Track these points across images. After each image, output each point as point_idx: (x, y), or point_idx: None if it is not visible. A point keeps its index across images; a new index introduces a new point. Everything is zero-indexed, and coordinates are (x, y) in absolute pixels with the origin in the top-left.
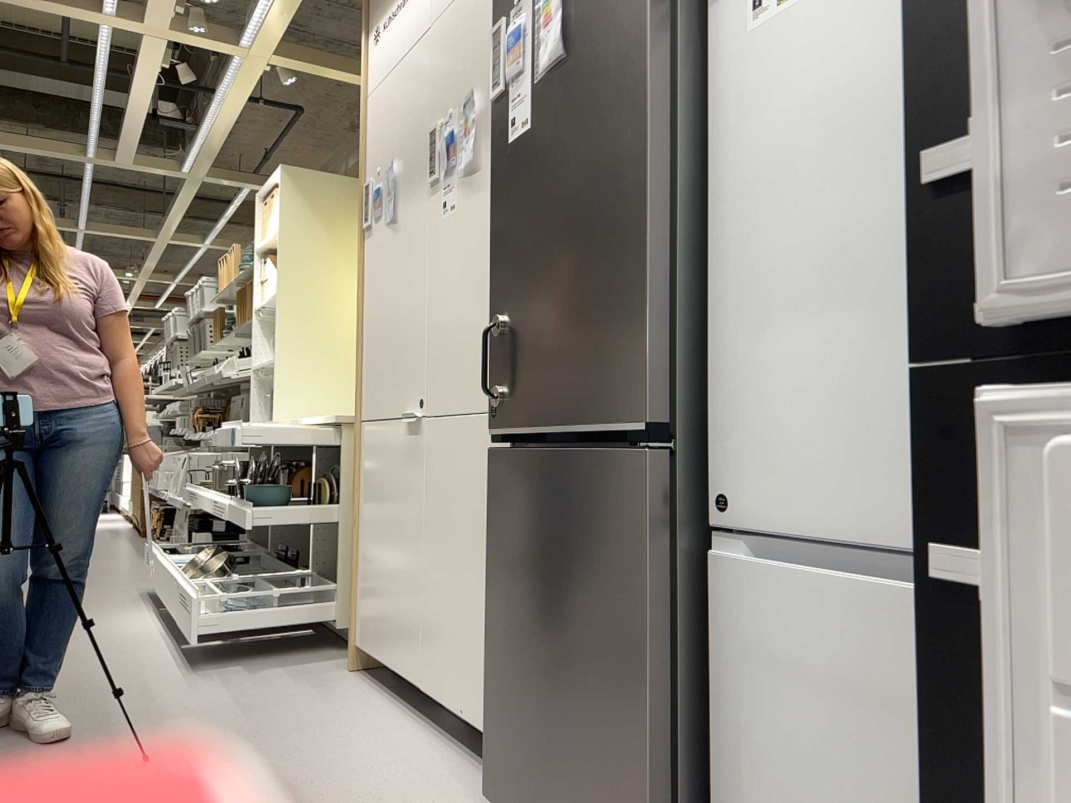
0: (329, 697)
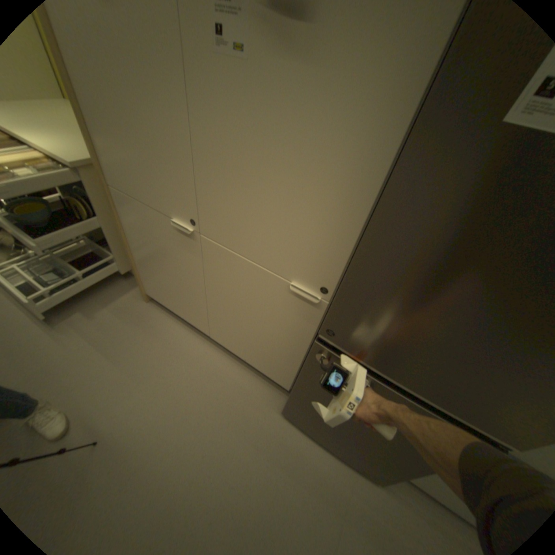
0: (152, 332)
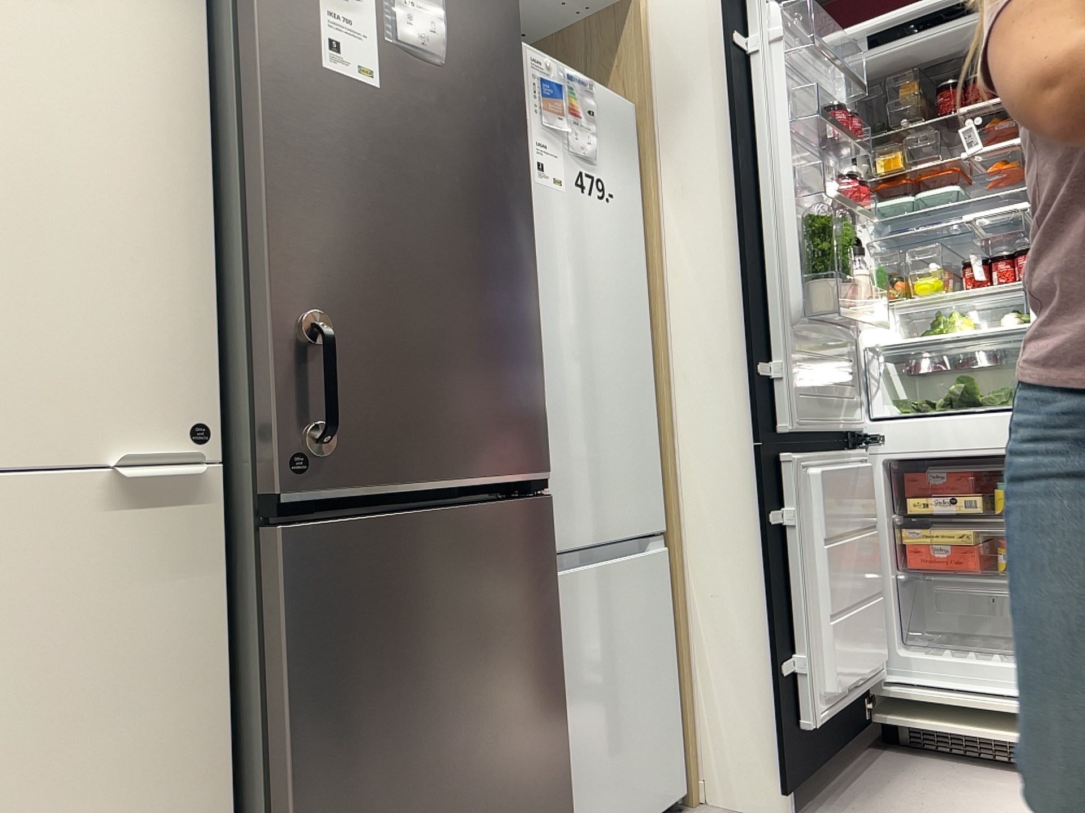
0: None
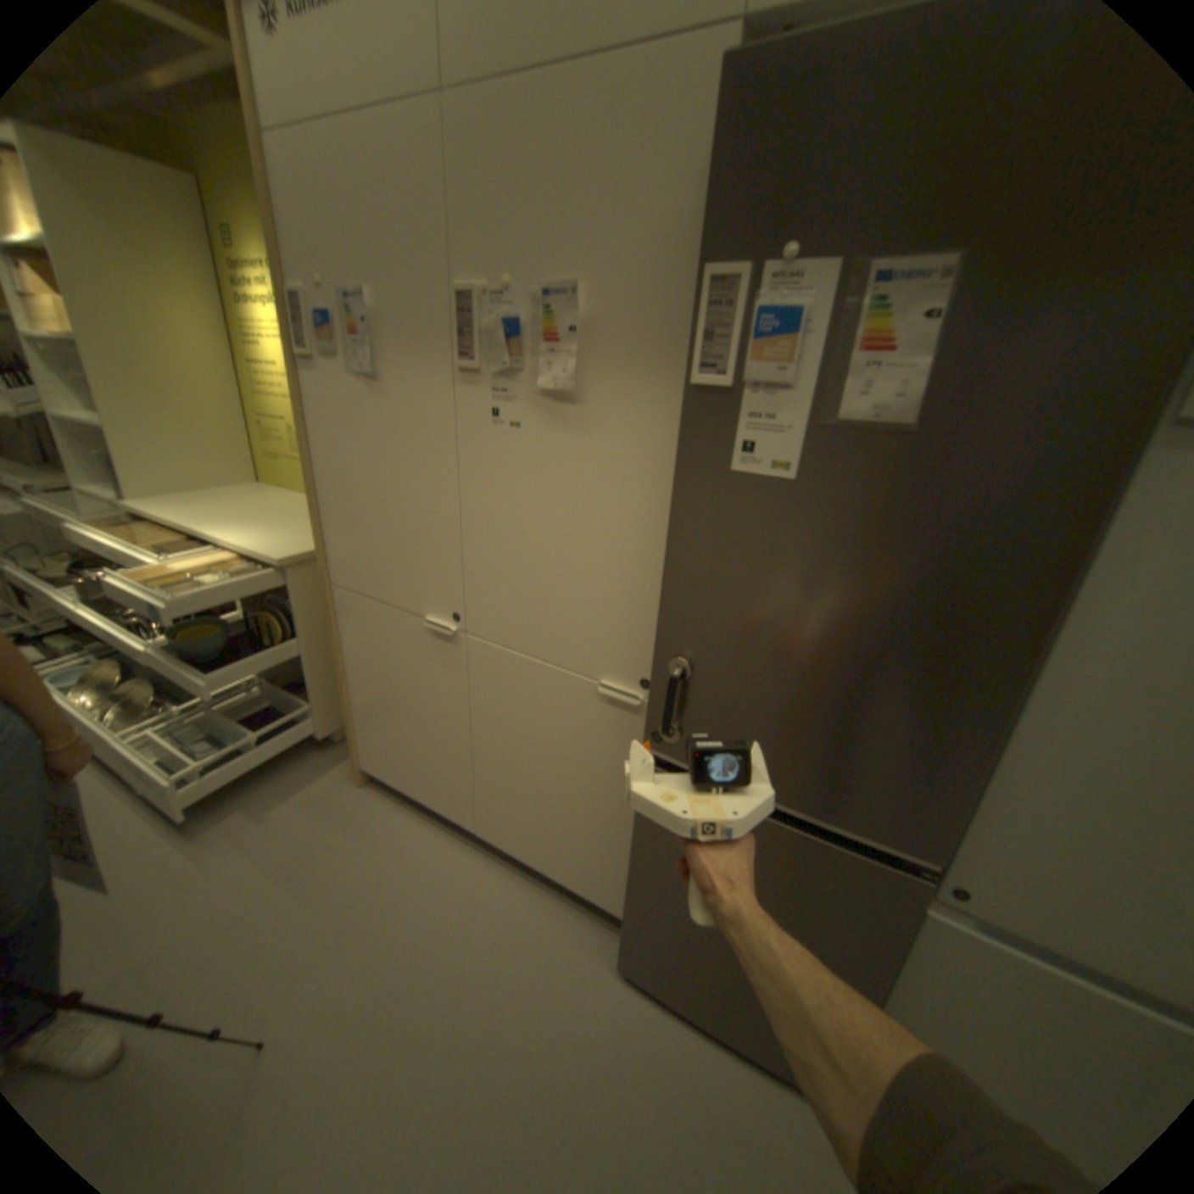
0: (369, 838)
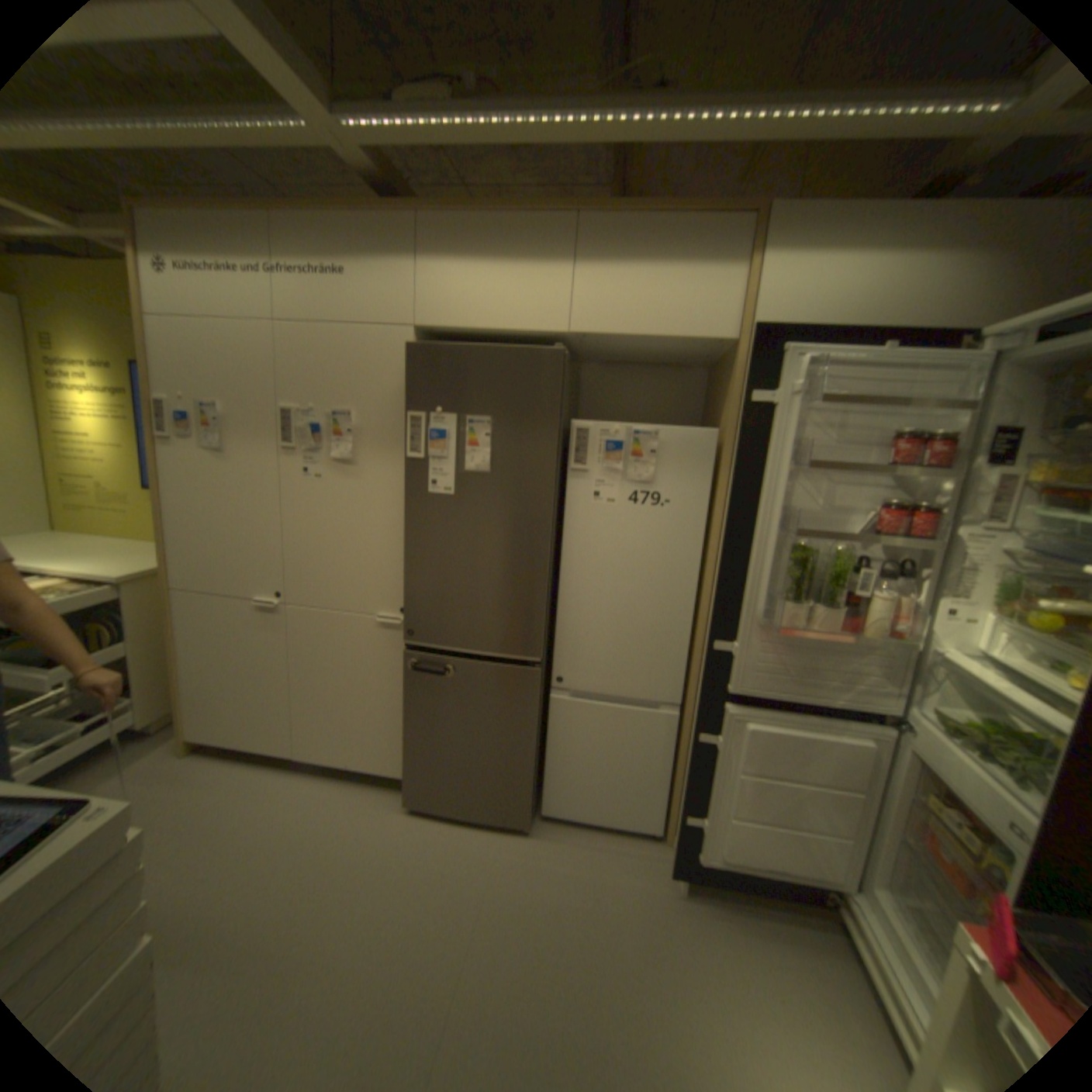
0: (200, 785)
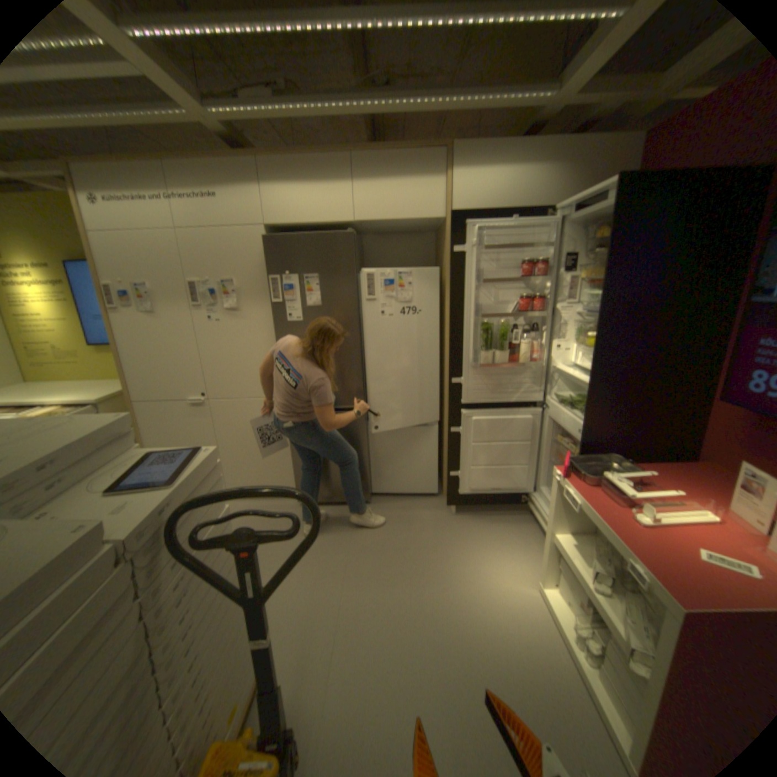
0: None
